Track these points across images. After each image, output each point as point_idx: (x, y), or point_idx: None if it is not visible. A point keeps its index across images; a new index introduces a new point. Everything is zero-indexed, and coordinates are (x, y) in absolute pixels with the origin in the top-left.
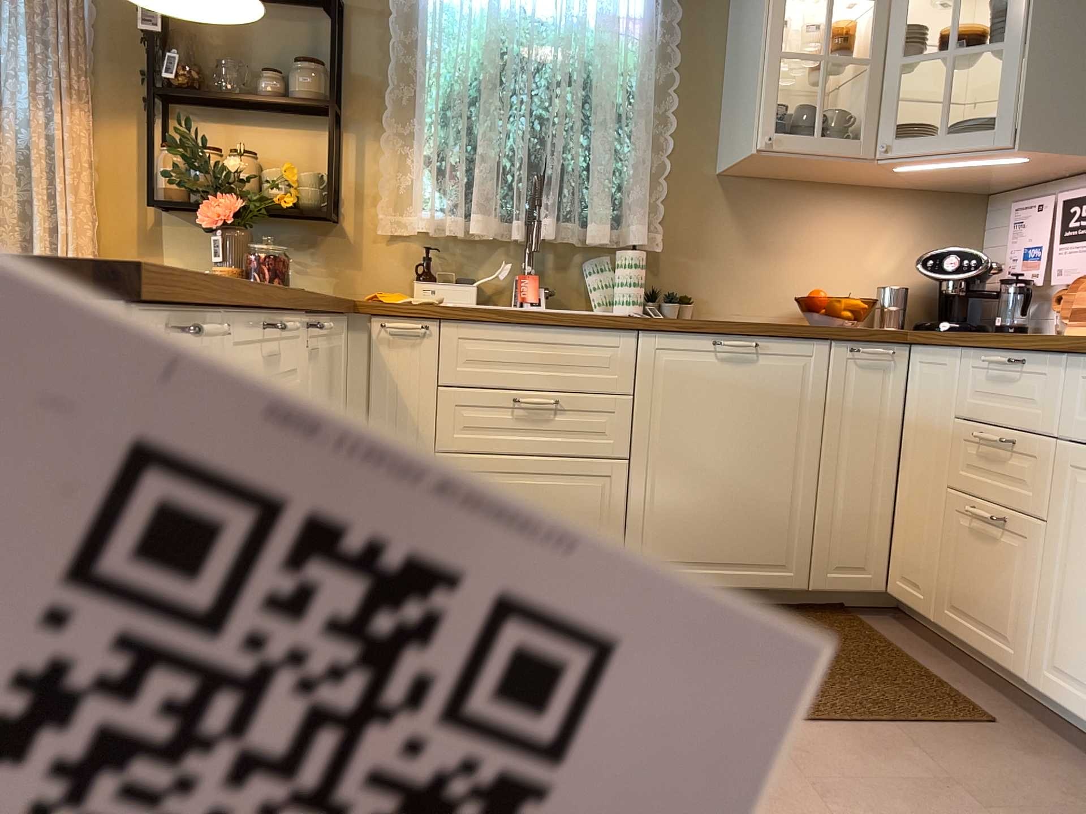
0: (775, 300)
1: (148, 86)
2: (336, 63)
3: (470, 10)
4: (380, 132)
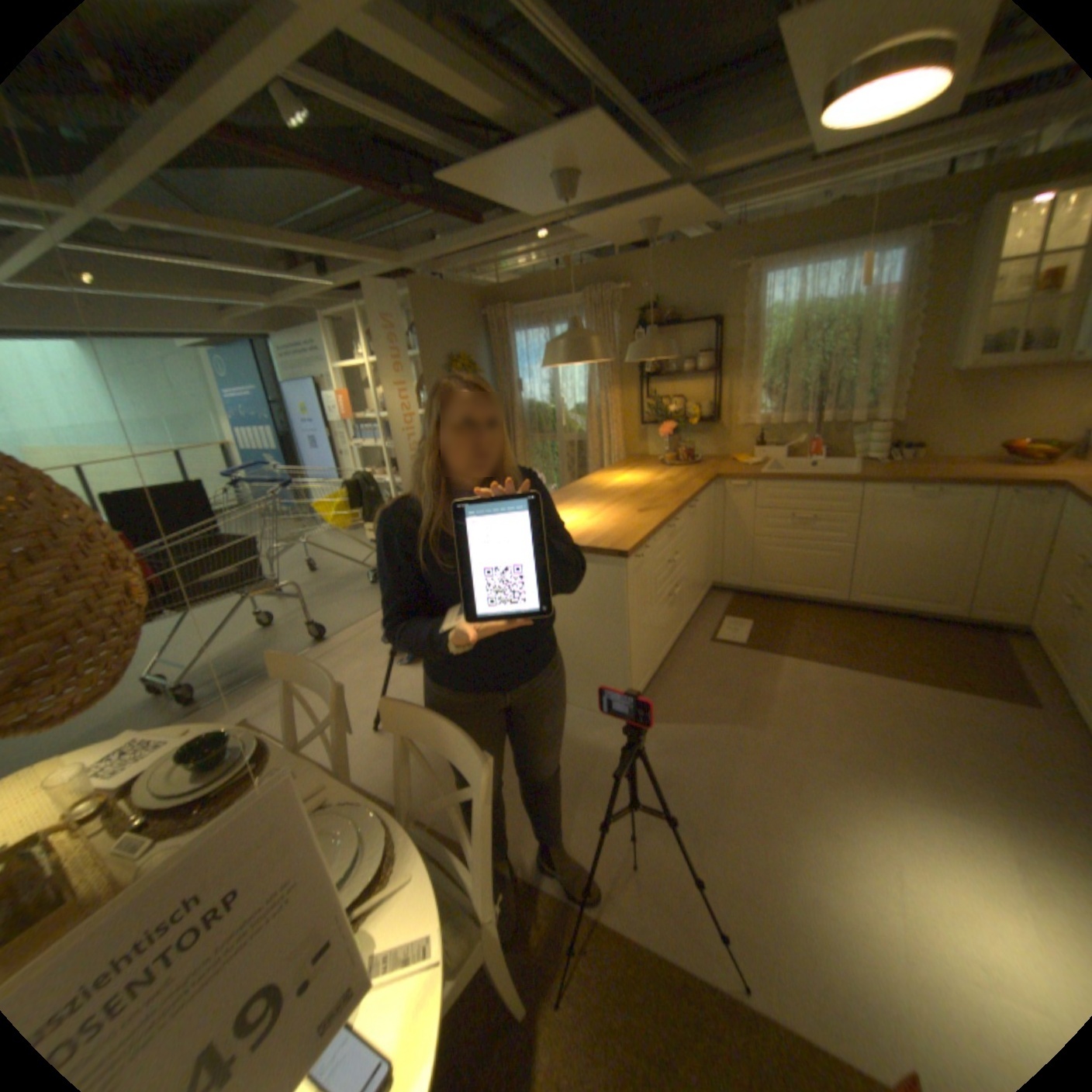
0: (990, 442)
1: (636, 371)
2: (715, 351)
3: (786, 303)
4: (737, 375)
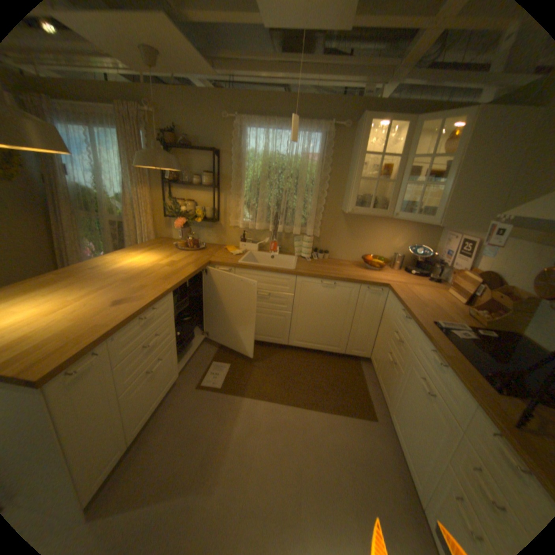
0: (357, 253)
1: (162, 177)
2: (214, 173)
3: (259, 151)
4: (230, 193)
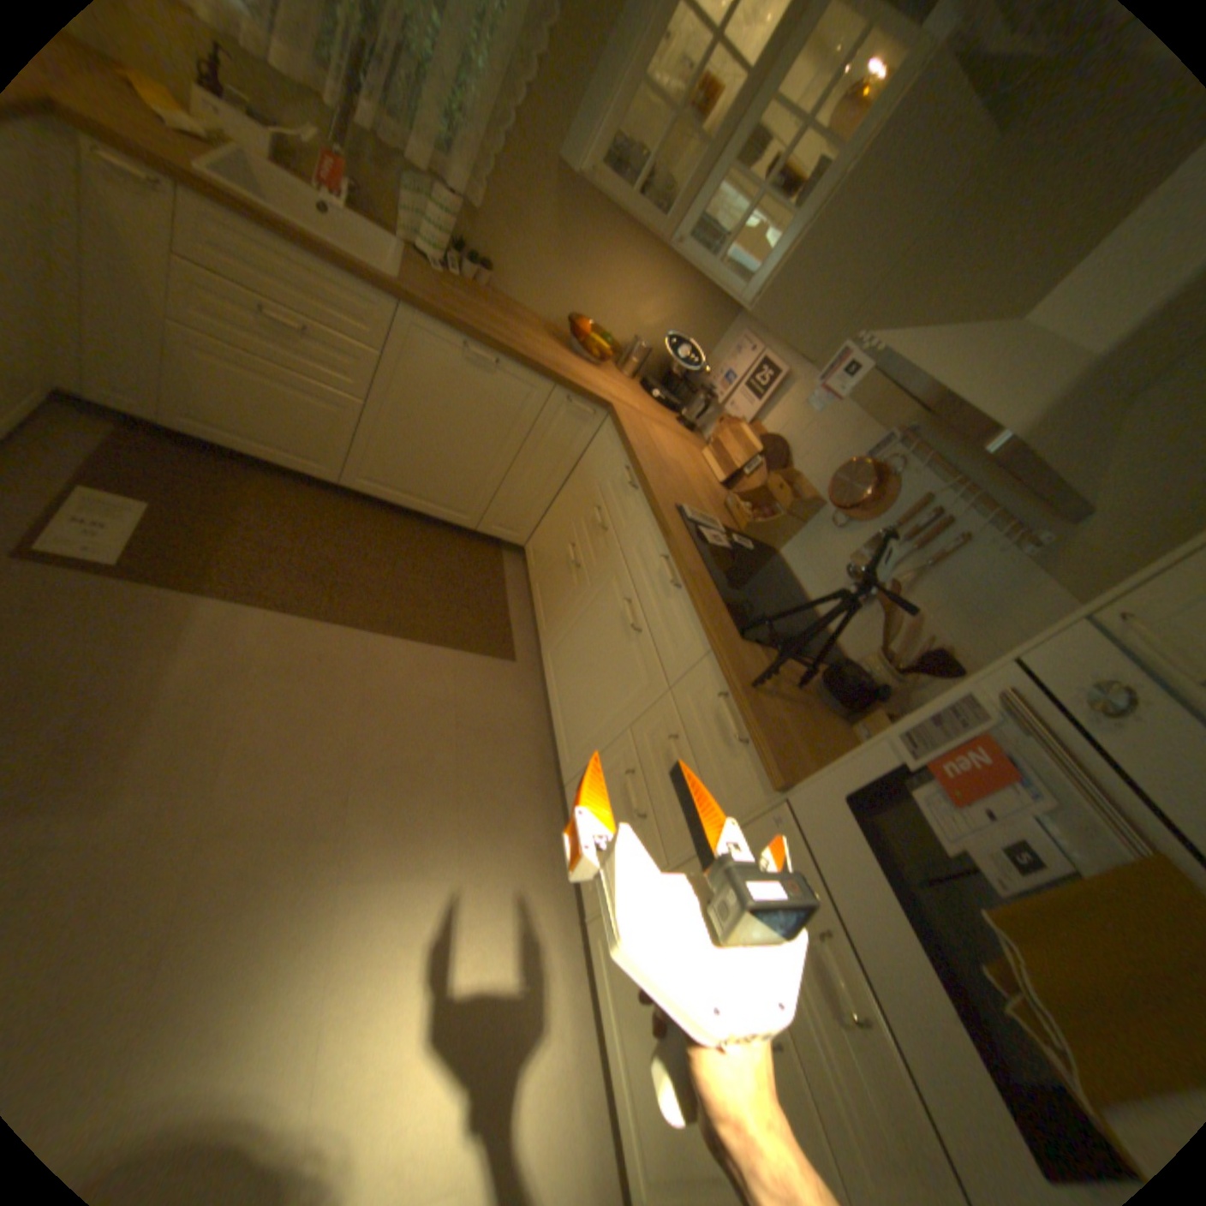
0: (559, 306)
1: None
2: None
3: None
4: None
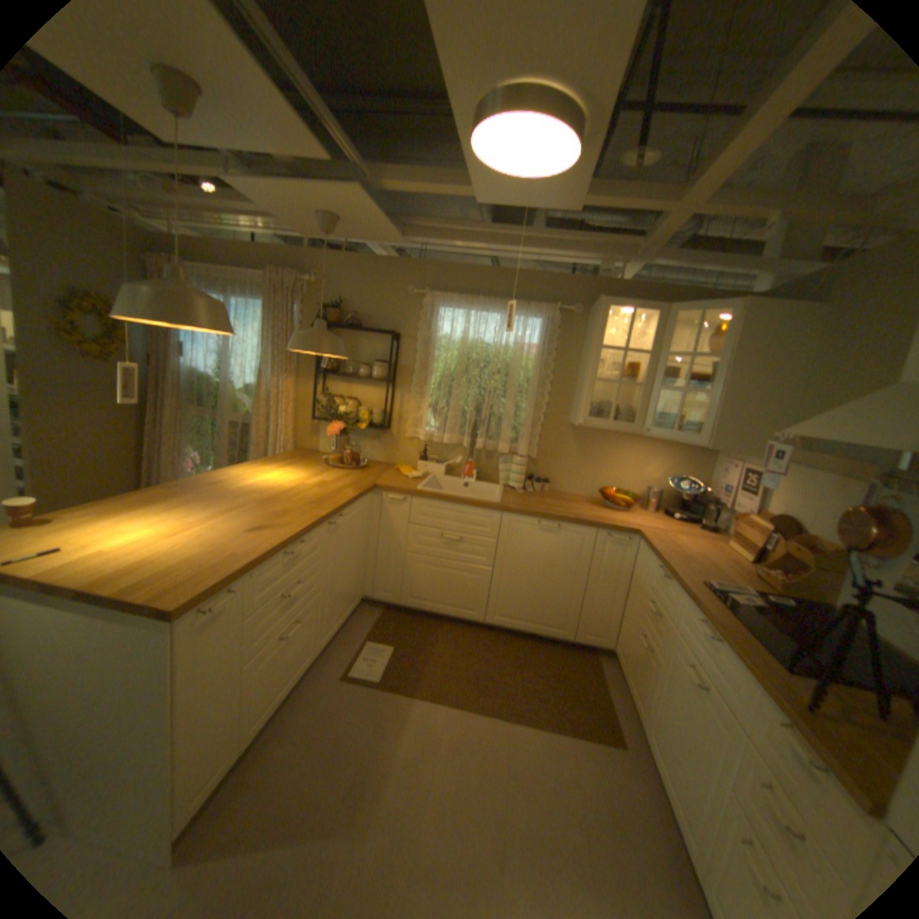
0: (592, 485)
1: (316, 365)
2: (390, 363)
3: (454, 338)
4: (410, 391)
